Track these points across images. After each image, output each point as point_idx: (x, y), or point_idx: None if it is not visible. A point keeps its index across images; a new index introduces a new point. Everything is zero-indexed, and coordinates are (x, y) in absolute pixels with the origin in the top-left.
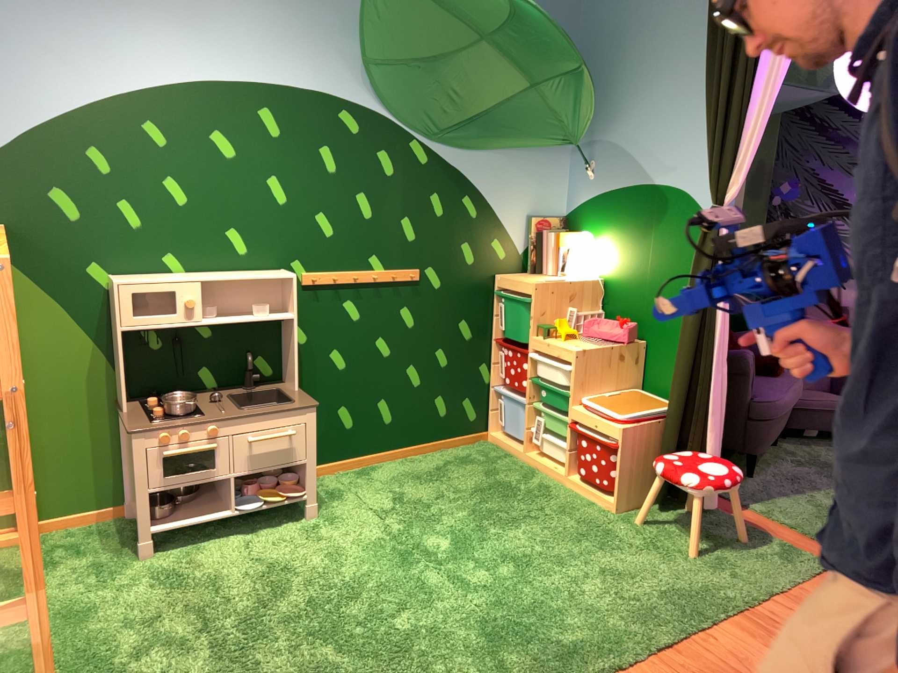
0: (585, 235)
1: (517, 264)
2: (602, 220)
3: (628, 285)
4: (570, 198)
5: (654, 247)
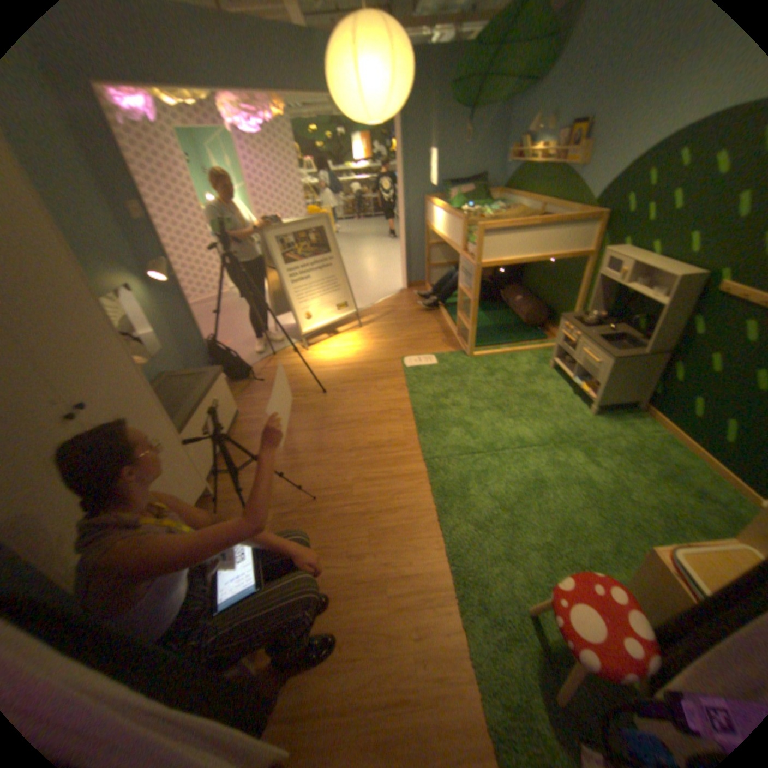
0: None
1: None
2: None
3: None
4: None
5: None
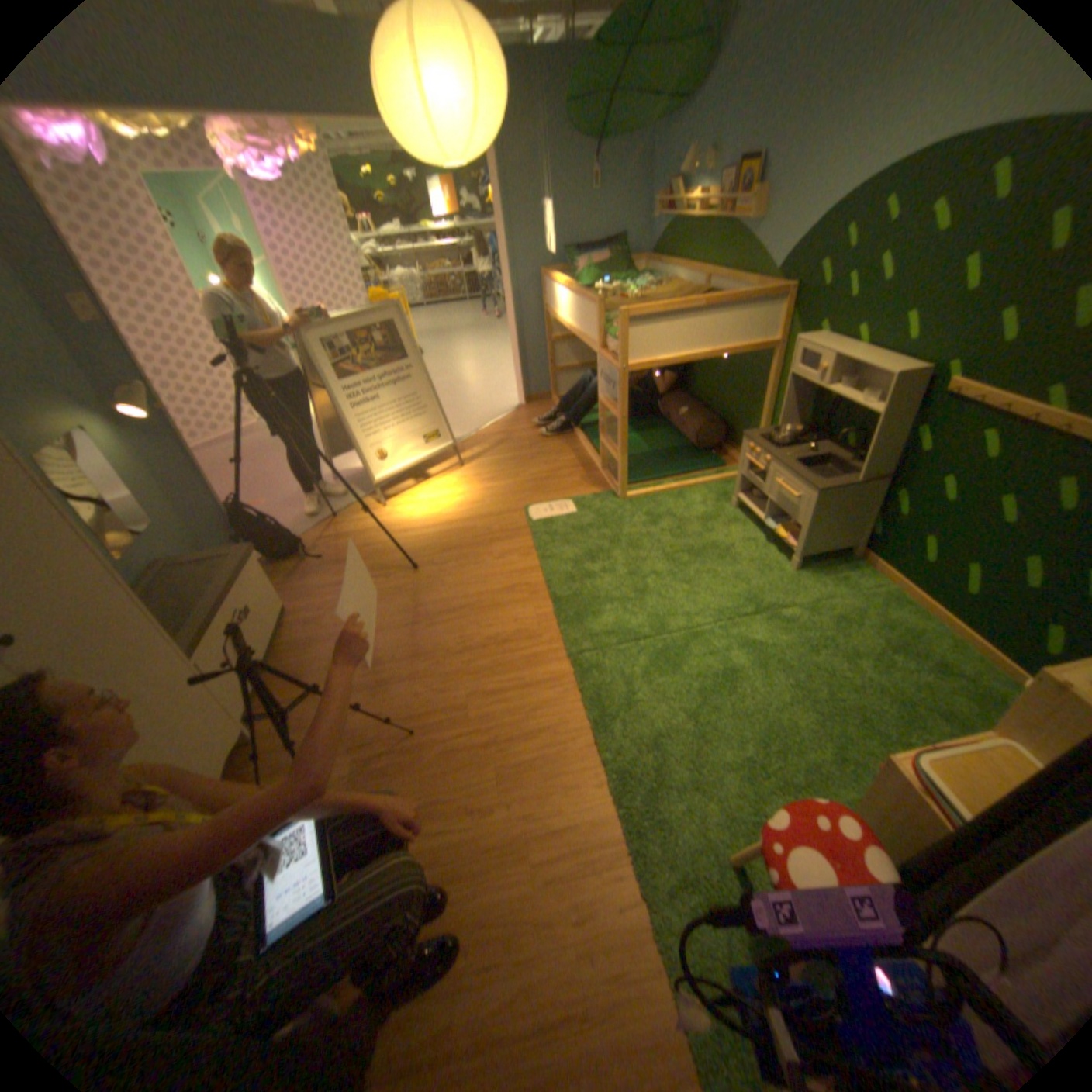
0: None
1: None
2: None
3: None
4: None
5: None
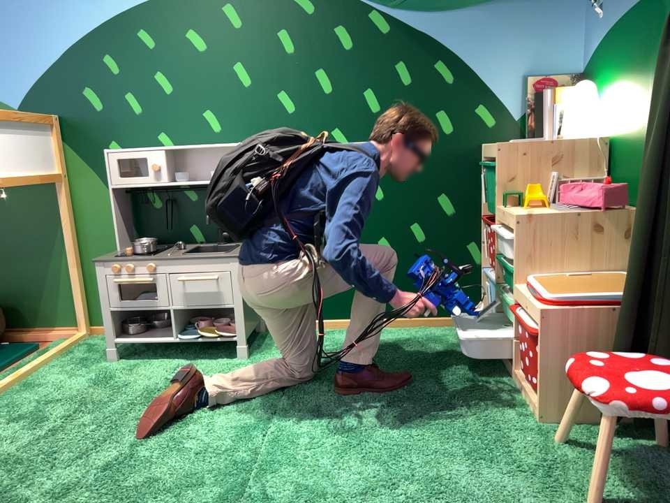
0: (593, 84)
1: (508, 130)
2: (606, 58)
3: (628, 134)
4: (581, 44)
5: (652, 71)
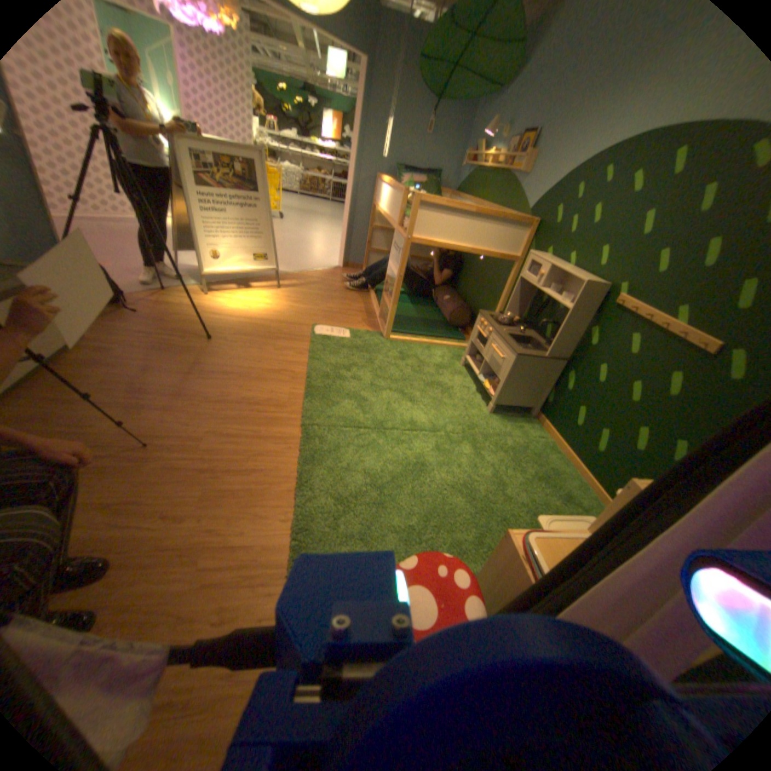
0: None
1: None
2: None
3: None
4: None
5: None
